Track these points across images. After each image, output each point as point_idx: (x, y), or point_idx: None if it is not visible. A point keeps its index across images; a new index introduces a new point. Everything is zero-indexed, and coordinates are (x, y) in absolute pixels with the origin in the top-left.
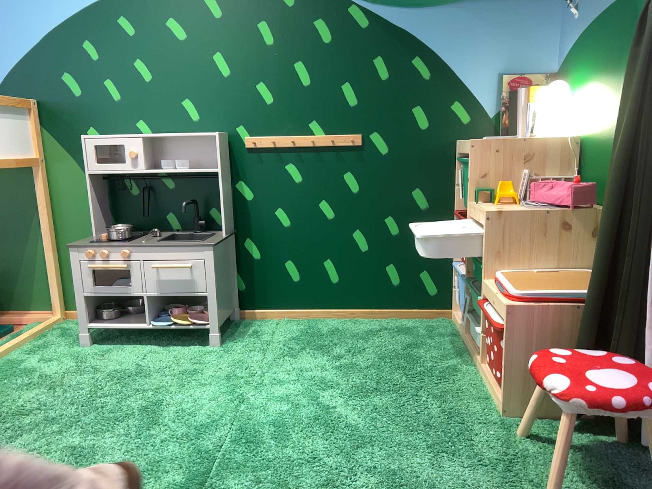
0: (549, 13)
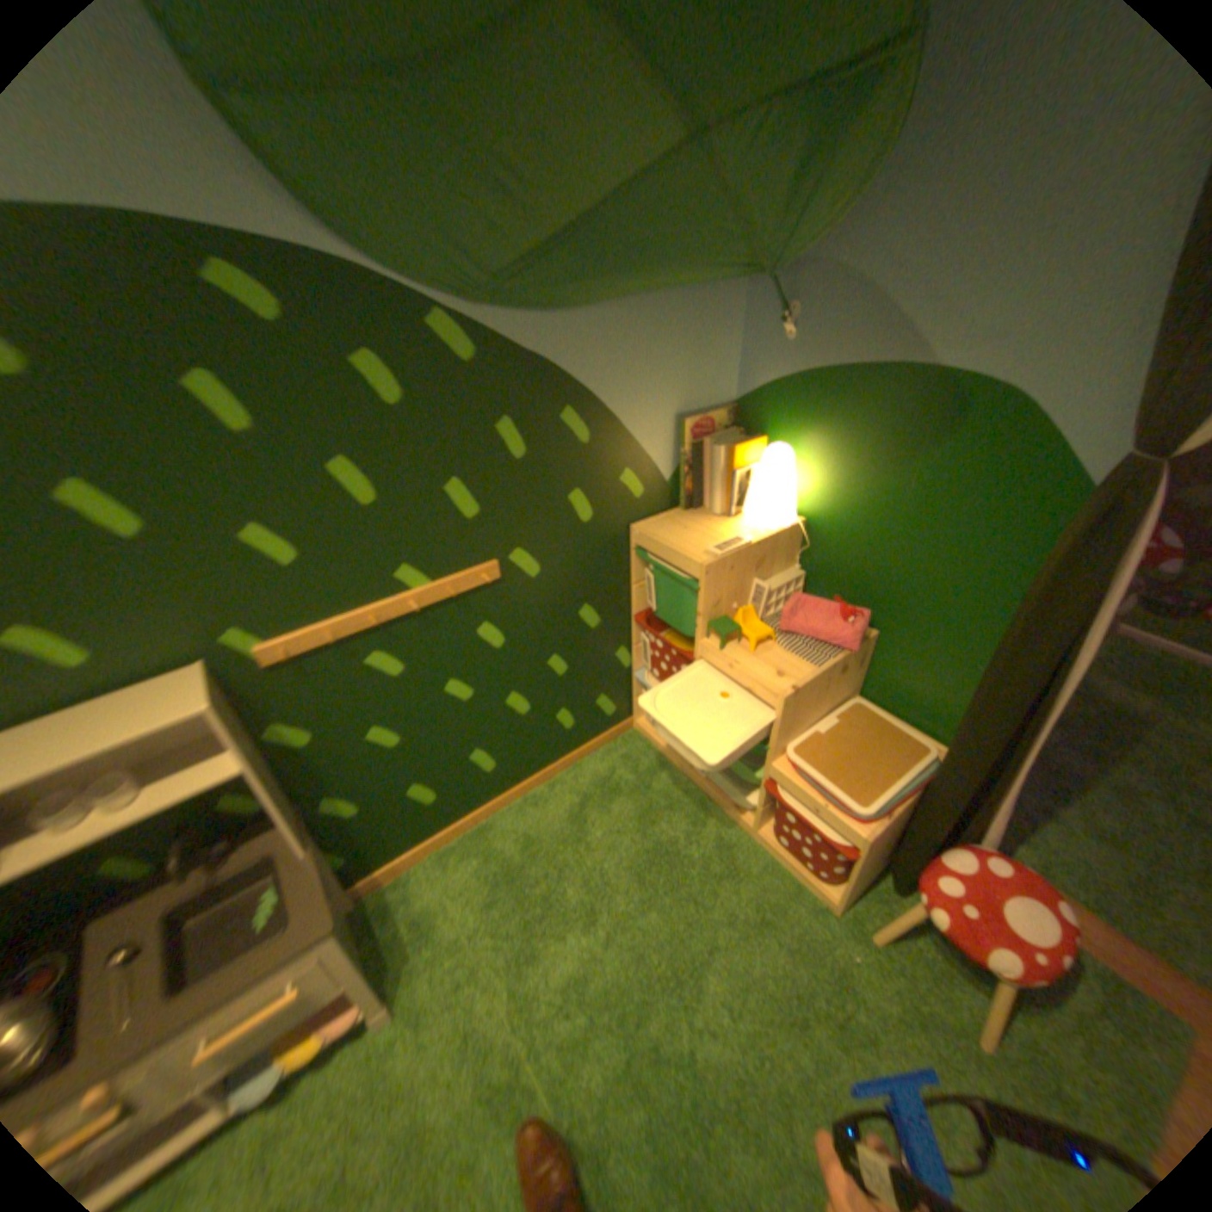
0: (735, 310)
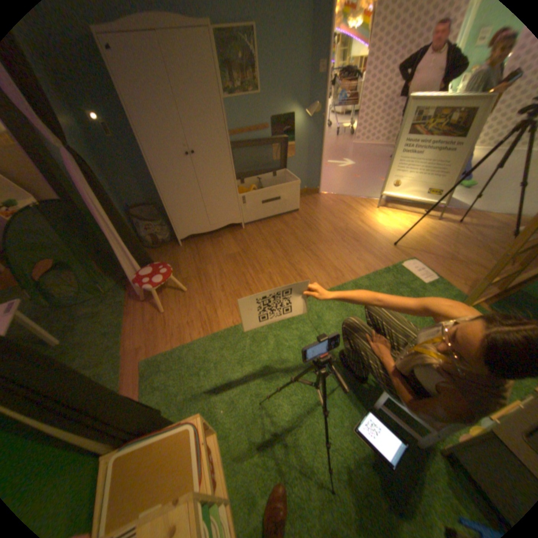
0: None
